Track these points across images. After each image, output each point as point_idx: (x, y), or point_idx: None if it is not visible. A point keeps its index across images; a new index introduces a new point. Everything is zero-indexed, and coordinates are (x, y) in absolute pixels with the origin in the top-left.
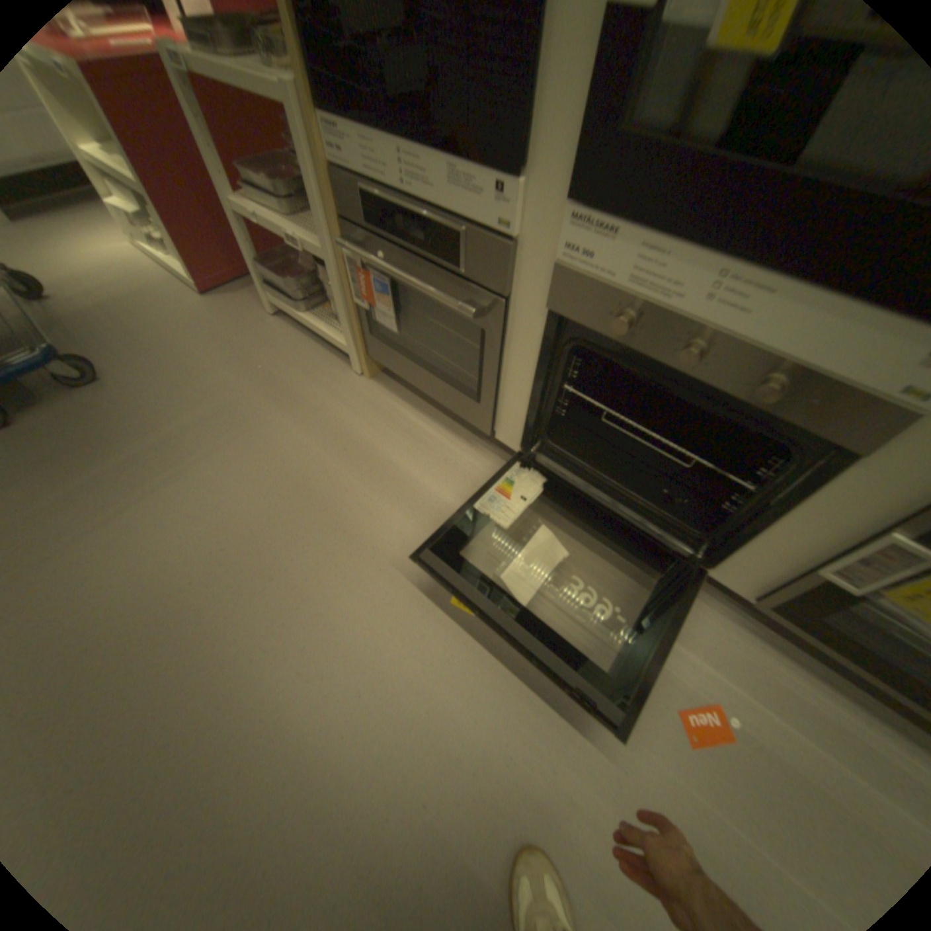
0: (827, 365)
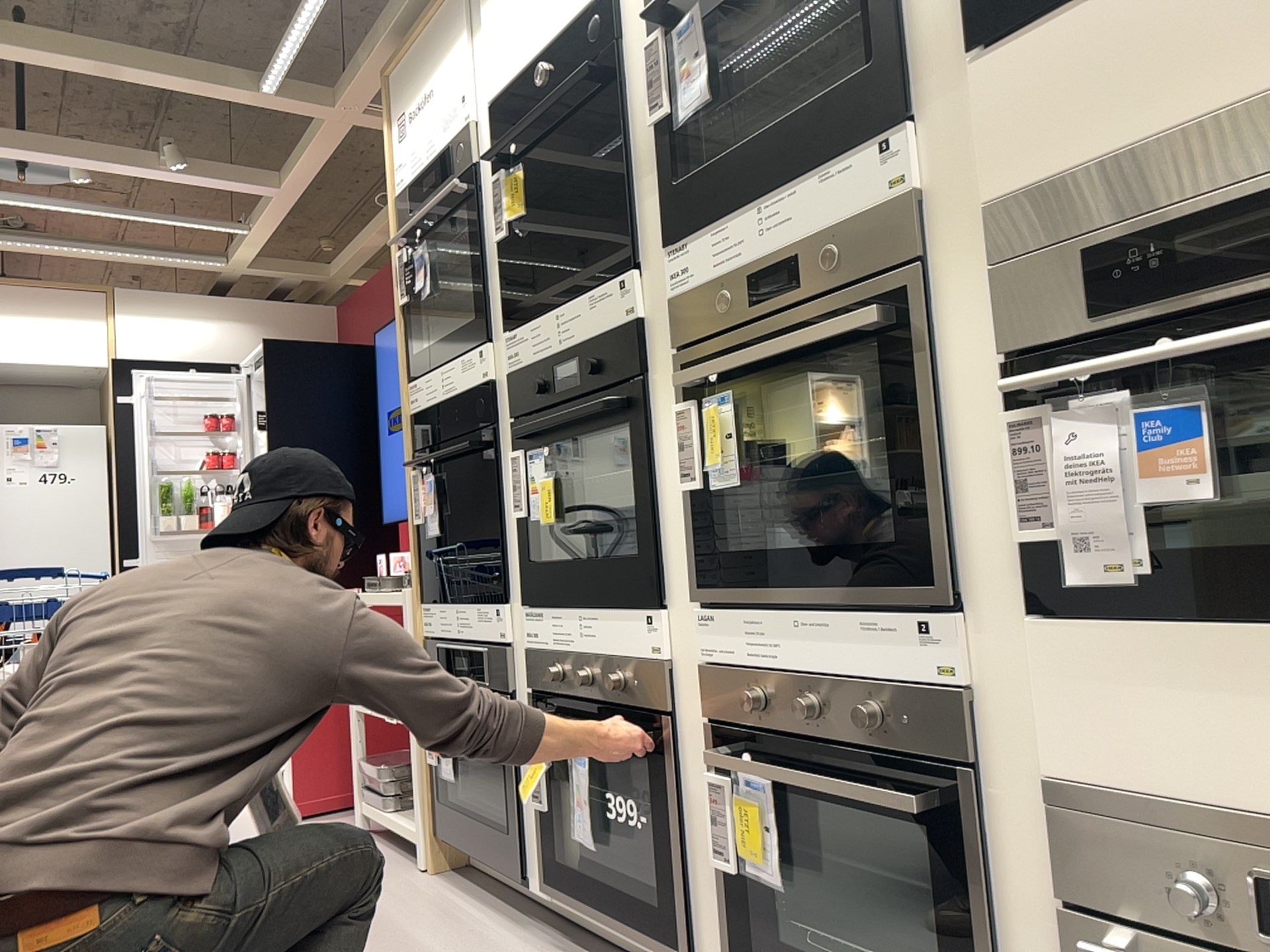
0: (628, 655)
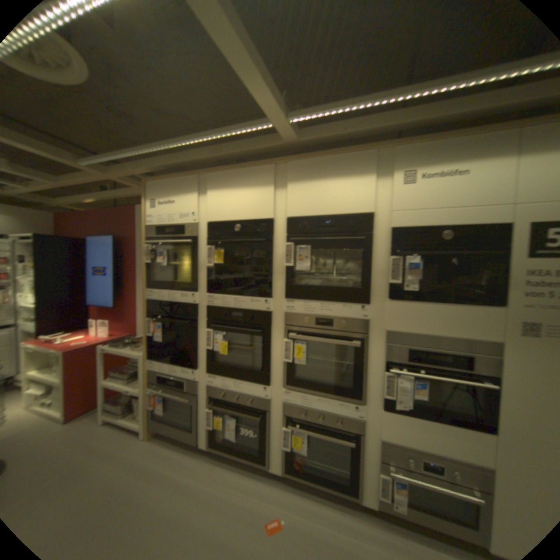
0: (255, 396)
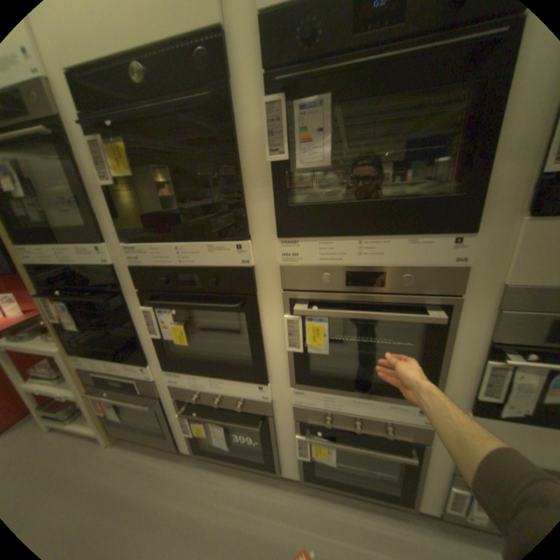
0: (245, 397)
